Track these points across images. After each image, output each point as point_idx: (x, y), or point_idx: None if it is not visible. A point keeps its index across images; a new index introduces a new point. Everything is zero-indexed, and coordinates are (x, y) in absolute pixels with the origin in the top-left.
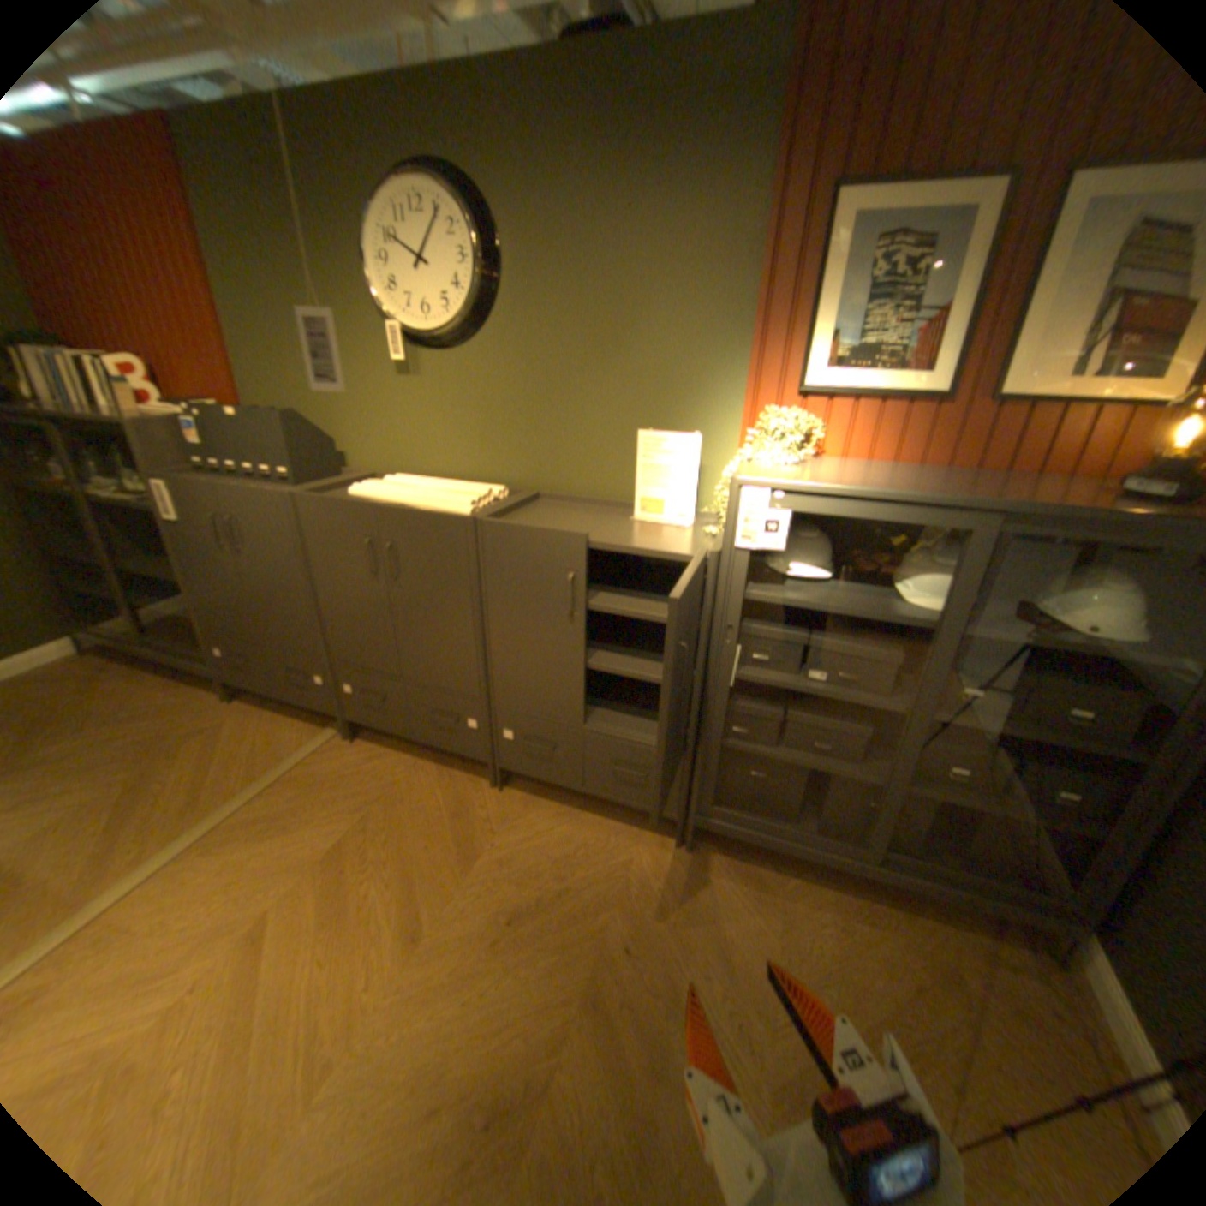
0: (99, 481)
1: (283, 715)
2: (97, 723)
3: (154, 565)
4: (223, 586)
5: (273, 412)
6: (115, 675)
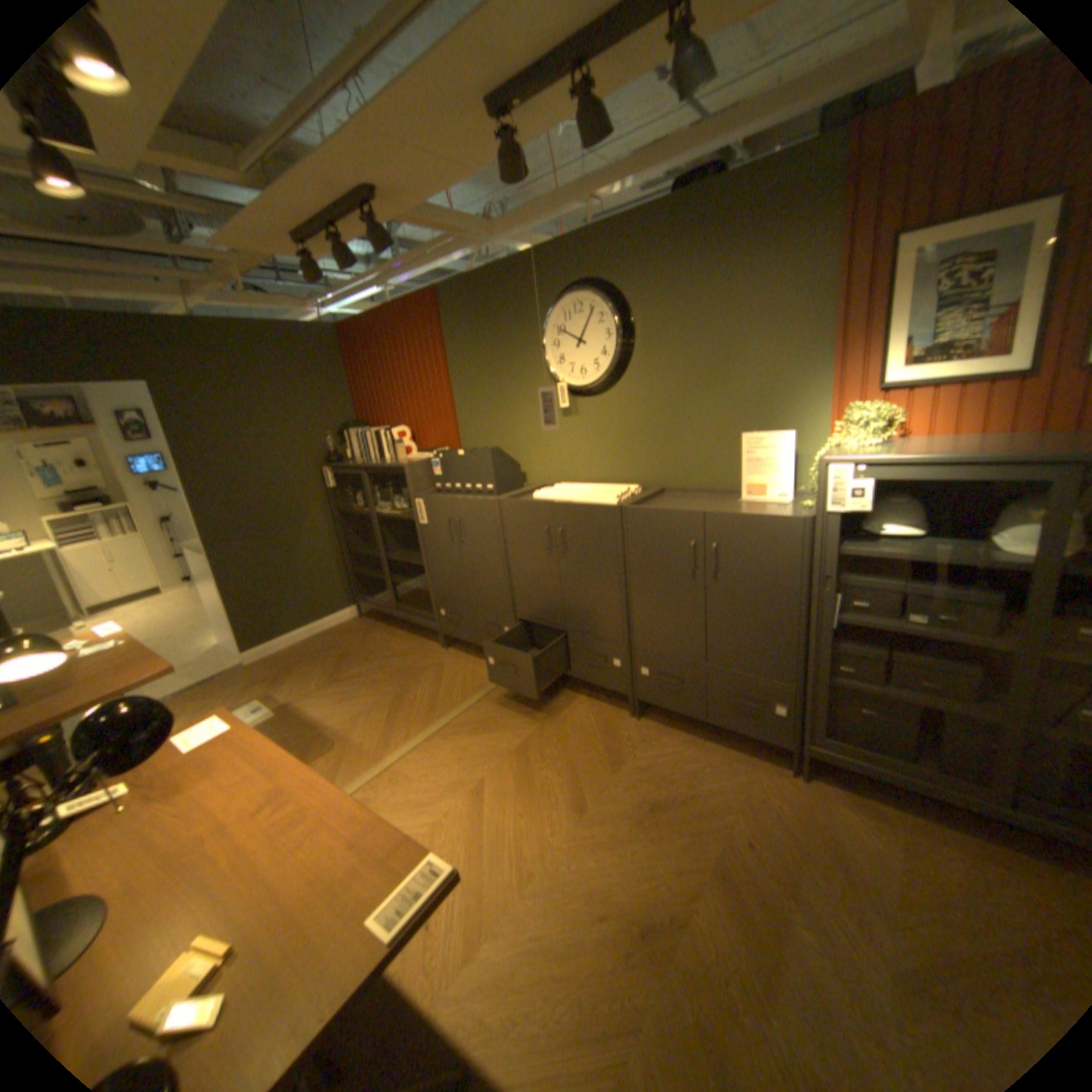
0: (382, 504)
1: (481, 659)
2: (375, 658)
3: (408, 556)
4: (452, 566)
5: (488, 450)
6: (380, 630)
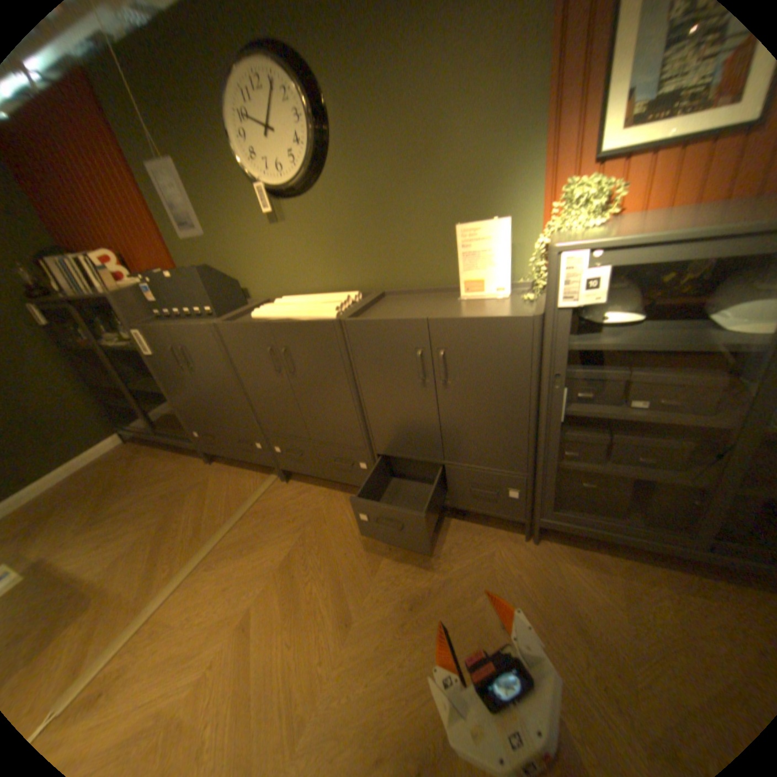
0: (107, 335)
1: (243, 468)
2: (138, 485)
3: (150, 383)
4: (189, 392)
5: (193, 268)
6: (145, 453)
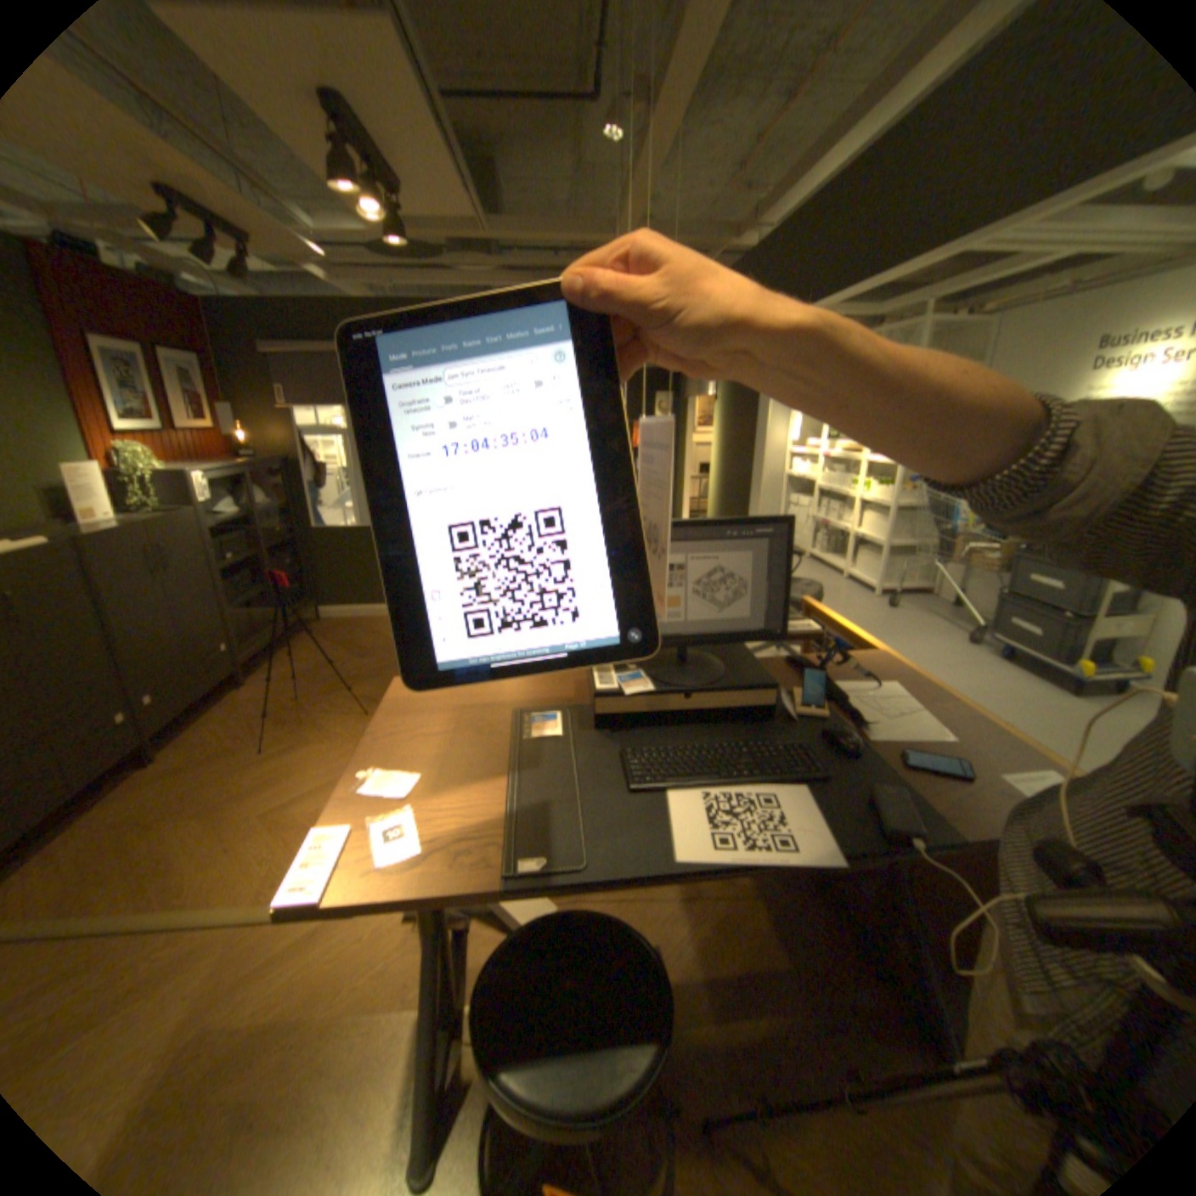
0: None
1: None
2: None
3: None
4: None
5: None
6: None
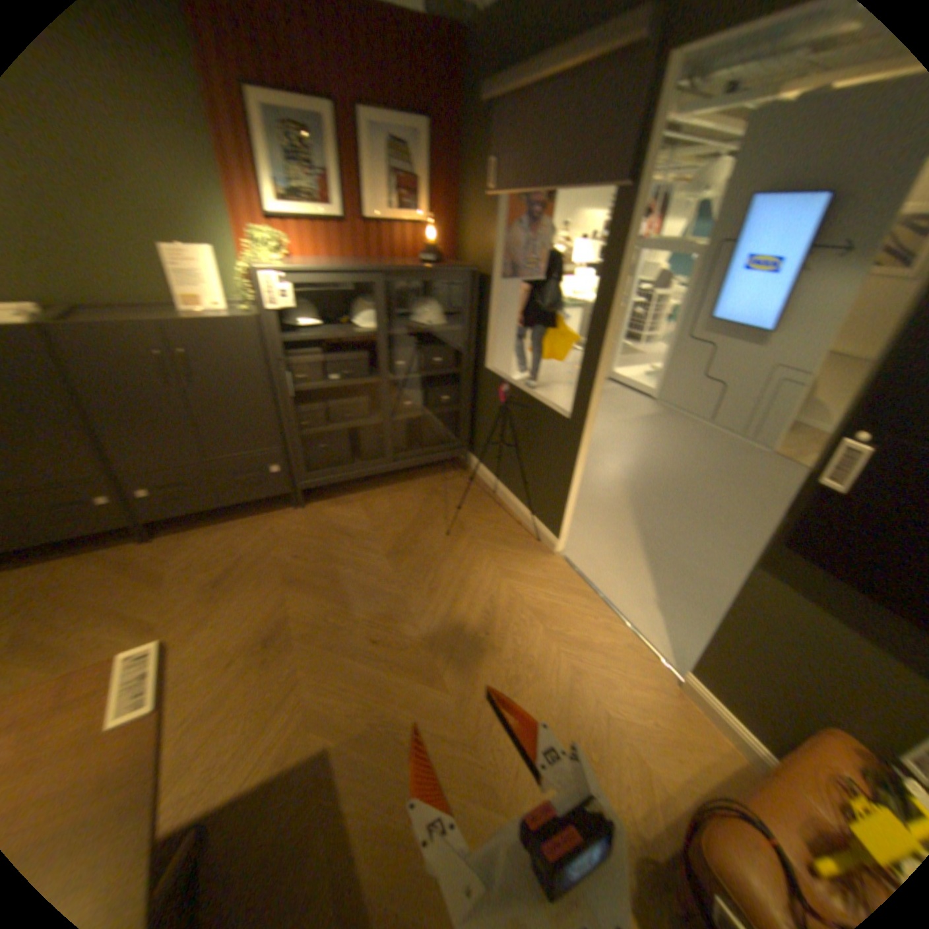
0: None
1: None
2: None
3: None
4: None
5: None
6: None
